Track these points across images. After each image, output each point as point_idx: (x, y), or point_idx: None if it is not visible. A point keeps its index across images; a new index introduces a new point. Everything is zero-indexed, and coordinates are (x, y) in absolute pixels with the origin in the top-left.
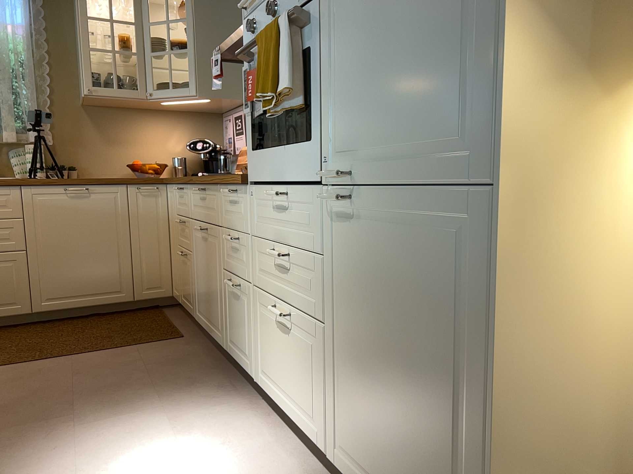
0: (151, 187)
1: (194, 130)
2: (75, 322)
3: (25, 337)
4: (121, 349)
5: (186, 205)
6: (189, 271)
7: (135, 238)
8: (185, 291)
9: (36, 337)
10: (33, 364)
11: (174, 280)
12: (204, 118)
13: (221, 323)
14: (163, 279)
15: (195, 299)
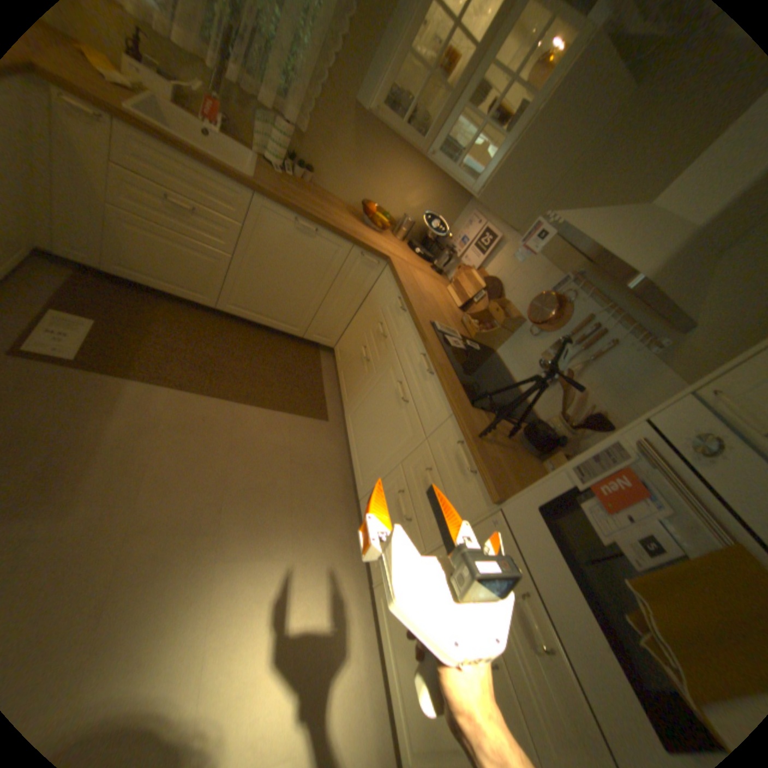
0: (374, 263)
1: (439, 198)
2: (248, 333)
3: (202, 336)
4: (277, 414)
5: (398, 332)
6: (363, 377)
7: (332, 295)
8: (349, 378)
9: (212, 343)
10: (201, 398)
11: (342, 344)
12: (456, 191)
13: (369, 481)
14: (334, 335)
15: (354, 407)
